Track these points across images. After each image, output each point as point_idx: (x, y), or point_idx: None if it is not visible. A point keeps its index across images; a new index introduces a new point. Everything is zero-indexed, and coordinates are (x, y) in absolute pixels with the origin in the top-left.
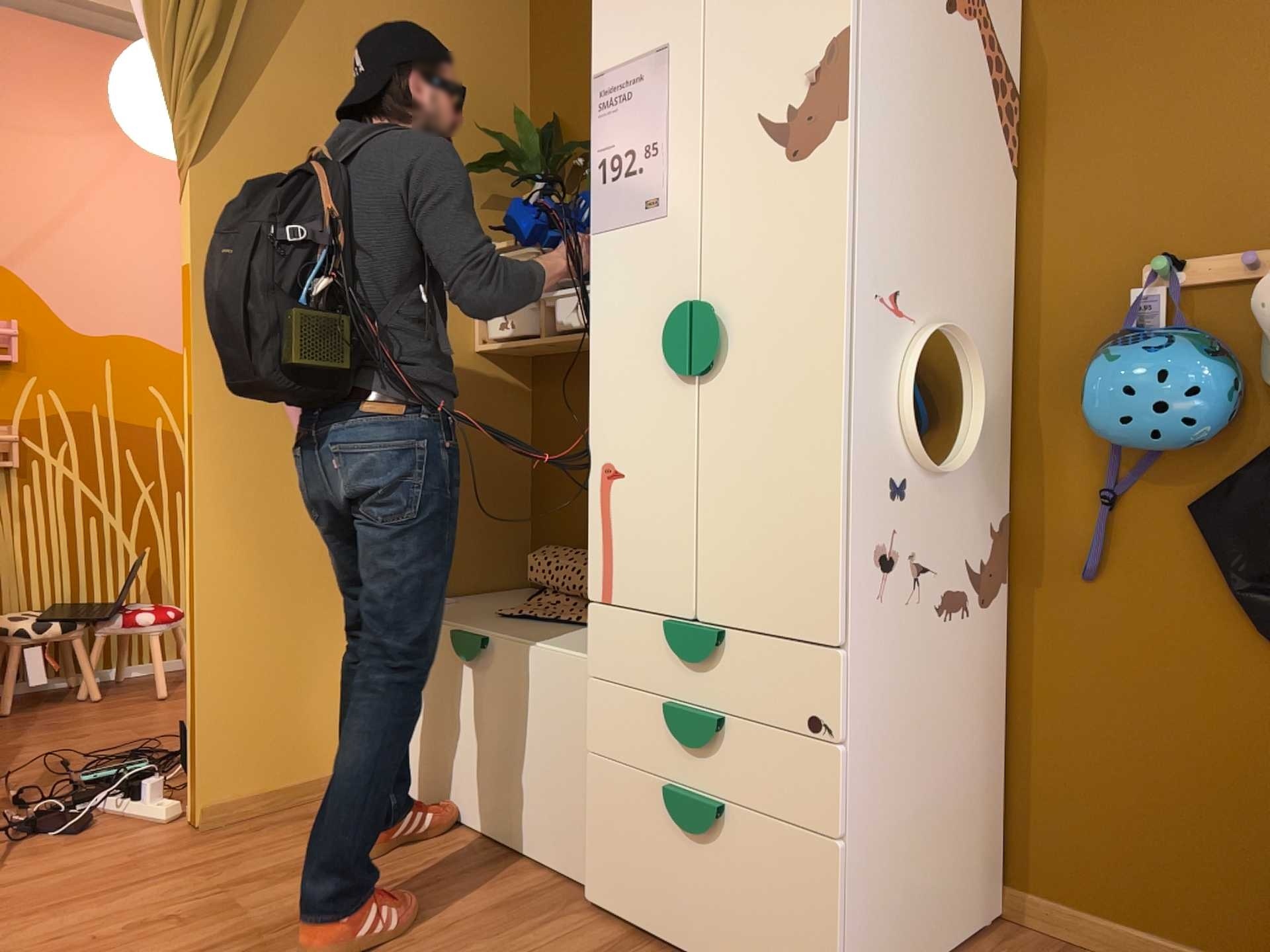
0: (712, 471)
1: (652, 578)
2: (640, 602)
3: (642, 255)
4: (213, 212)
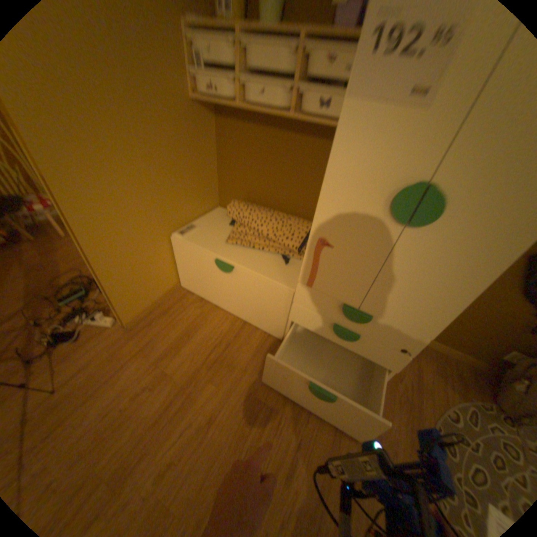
0: (393, 266)
1: (339, 288)
2: (329, 292)
3: (392, 131)
4: None
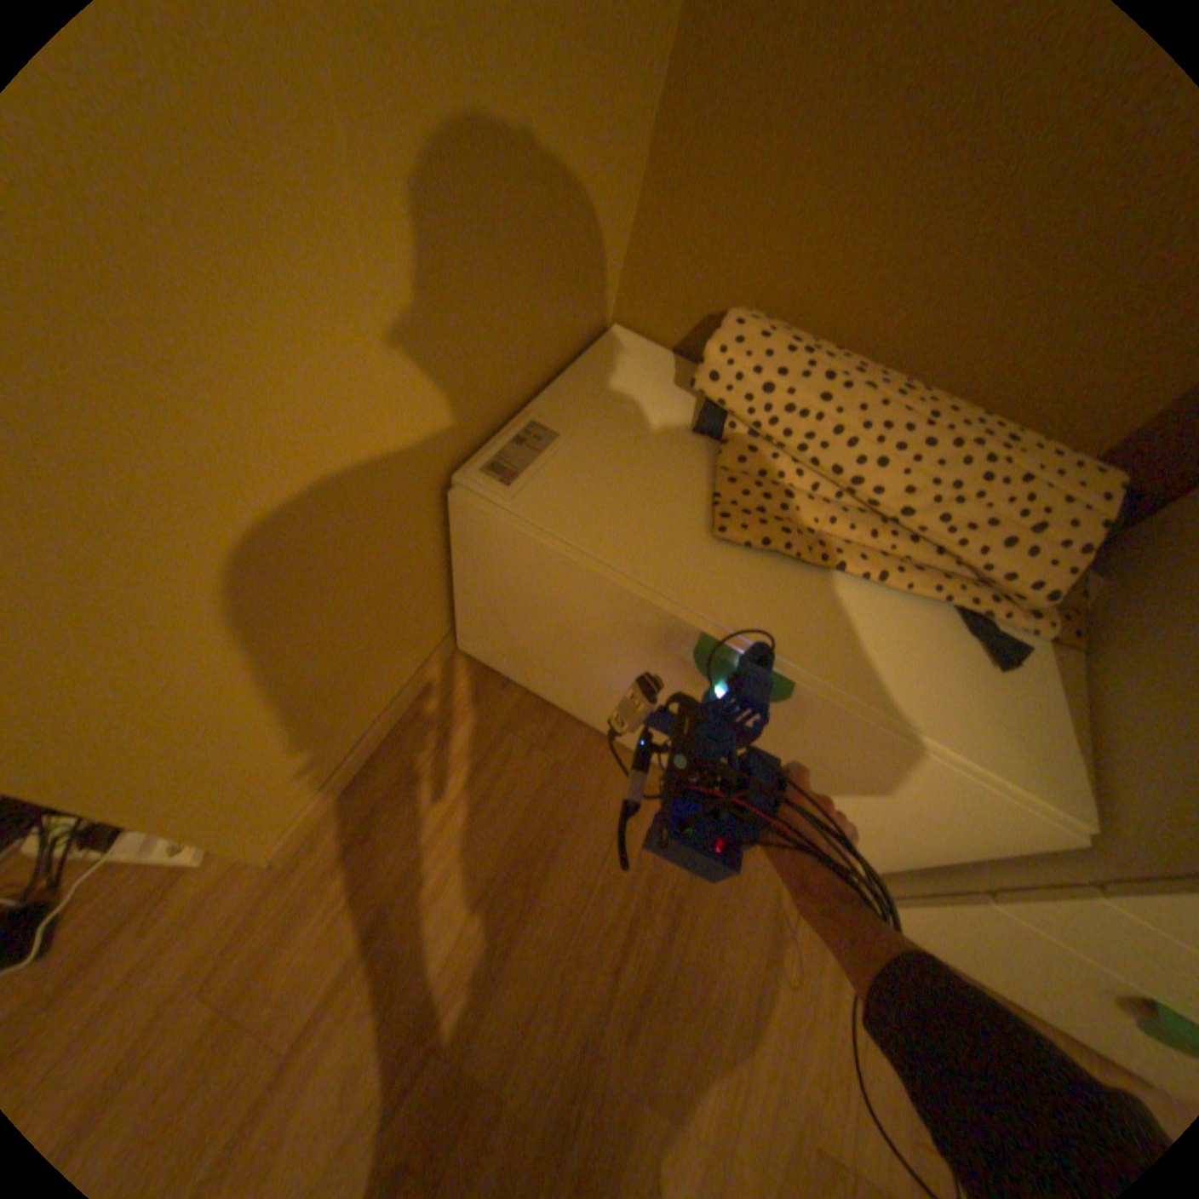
0: None
1: None
2: None
3: None
4: None
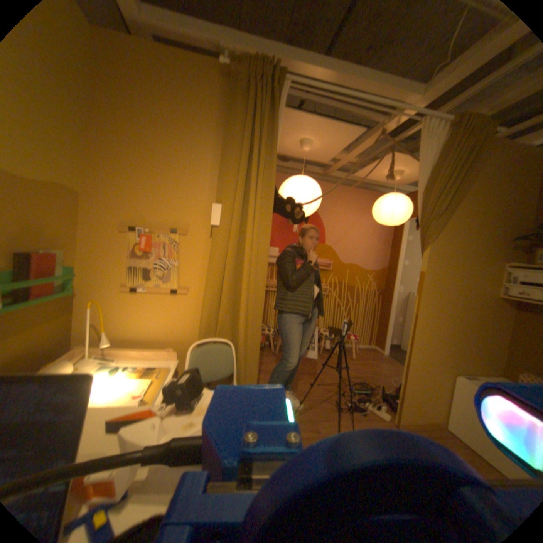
0: None
1: None
2: None
3: None
4: (433, 256)
